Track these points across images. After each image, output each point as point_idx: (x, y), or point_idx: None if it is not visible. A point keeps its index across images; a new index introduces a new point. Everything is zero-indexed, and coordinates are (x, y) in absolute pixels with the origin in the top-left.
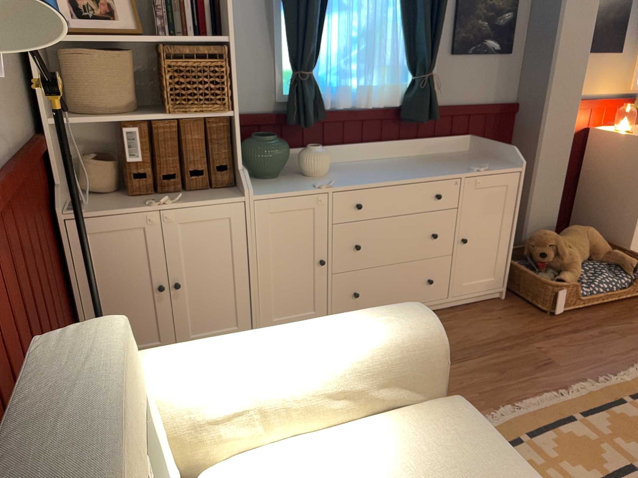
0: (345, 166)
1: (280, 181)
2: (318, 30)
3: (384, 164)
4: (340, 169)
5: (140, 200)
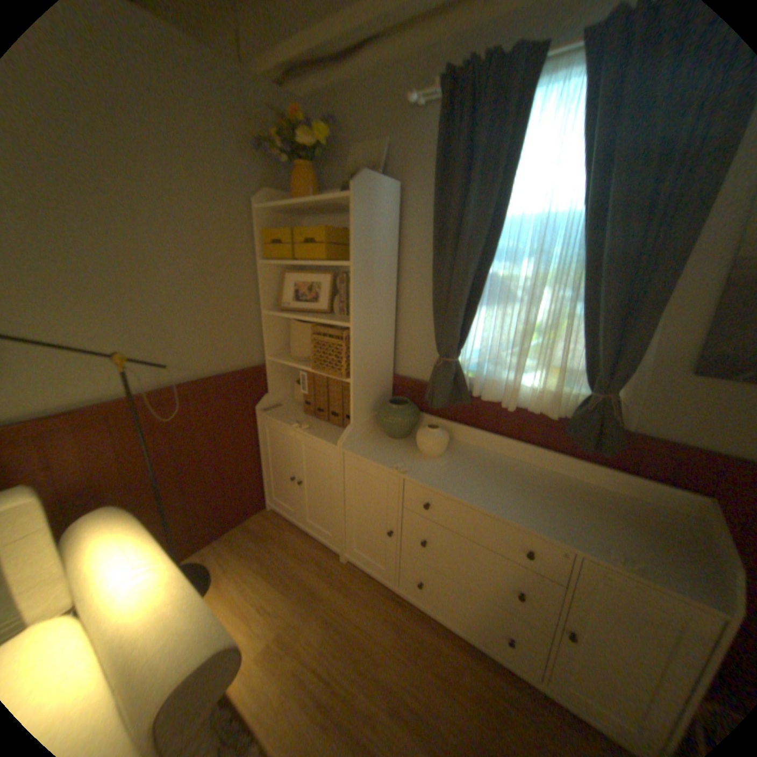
0: (482, 456)
1: (394, 444)
2: (466, 321)
3: (524, 475)
4: (468, 457)
5: (303, 417)
